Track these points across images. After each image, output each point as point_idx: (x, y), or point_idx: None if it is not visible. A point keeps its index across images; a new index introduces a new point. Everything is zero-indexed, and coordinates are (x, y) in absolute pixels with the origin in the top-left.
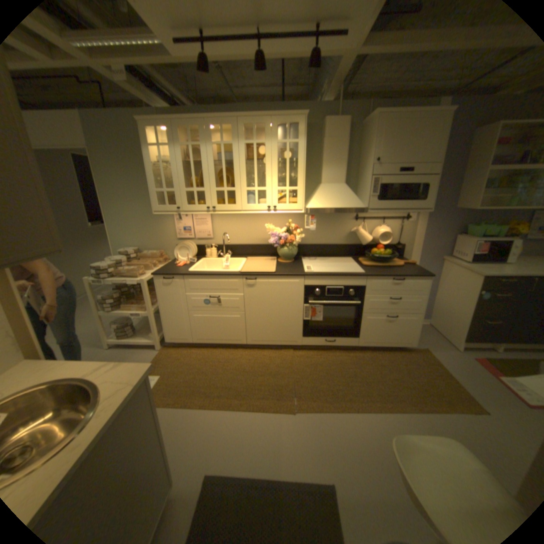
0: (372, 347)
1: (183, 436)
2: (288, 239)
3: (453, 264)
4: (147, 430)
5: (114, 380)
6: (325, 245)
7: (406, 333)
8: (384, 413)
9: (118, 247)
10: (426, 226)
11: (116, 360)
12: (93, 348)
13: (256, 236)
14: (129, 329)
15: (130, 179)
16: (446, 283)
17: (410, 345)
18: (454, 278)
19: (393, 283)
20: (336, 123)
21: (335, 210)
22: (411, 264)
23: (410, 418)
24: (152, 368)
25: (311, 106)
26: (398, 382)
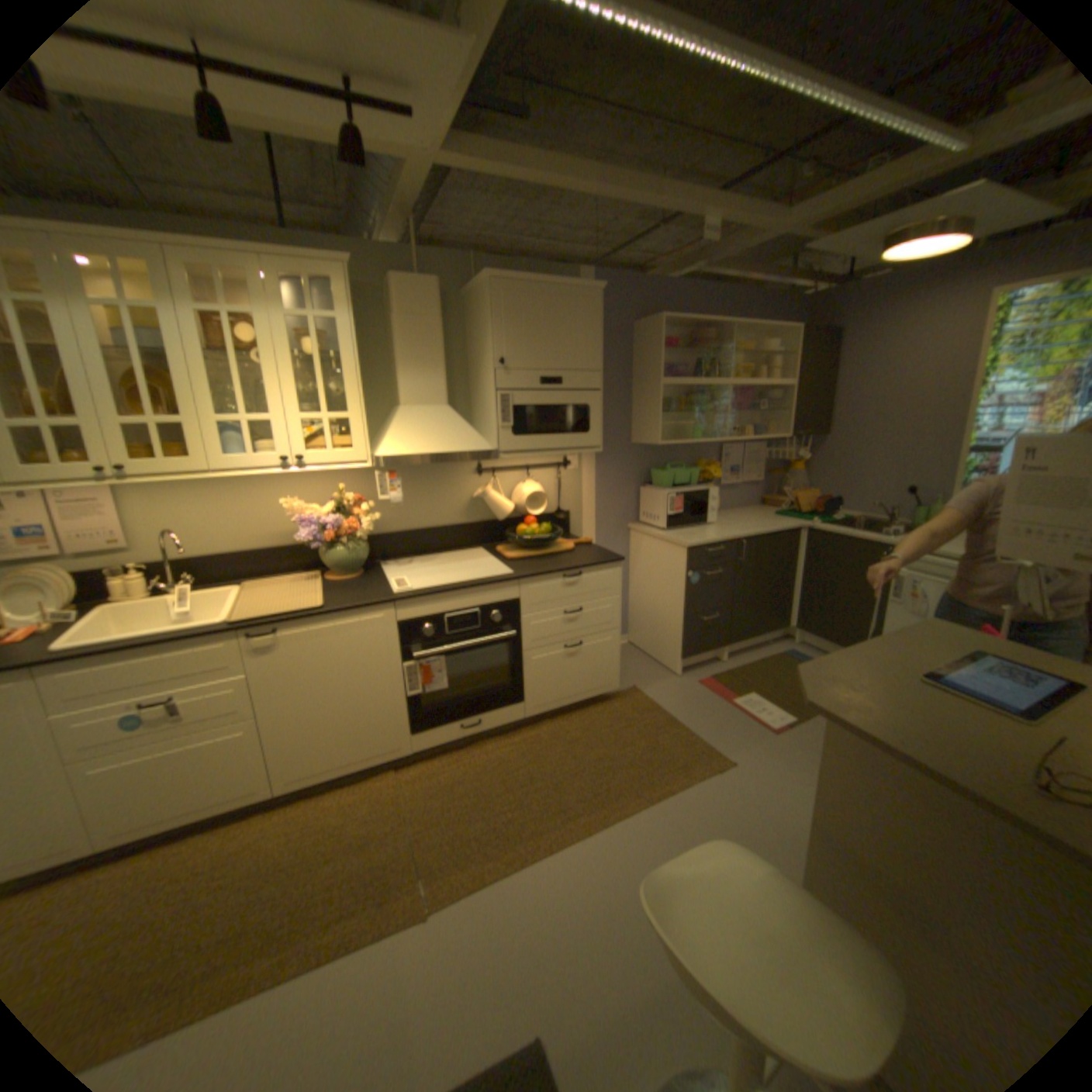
0: (549, 711)
1: None
2: (343, 527)
3: (642, 536)
4: None
5: None
6: (426, 529)
7: (598, 669)
8: (595, 832)
9: None
10: (595, 478)
11: None
12: None
13: (260, 528)
14: None
15: None
16: (638, 568)
17: (608, 689)
18: (647, 559)
19: (564, 584)
20: (411, 287)
21: (436, 457)
22: (584, 545)
23: (635, 822)
24: None
25: (354, 248)
26: (604, 763)
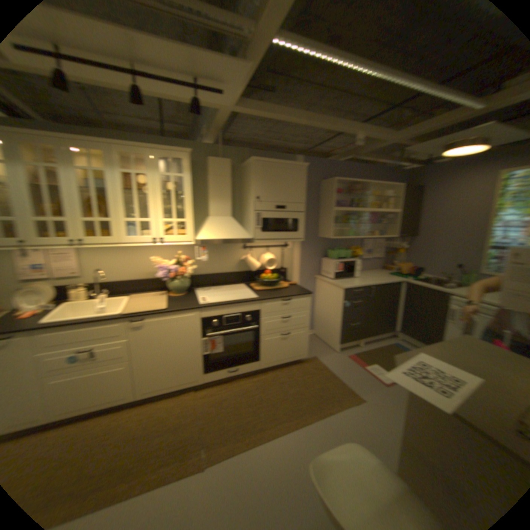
0: (273, 366)
1: None
2: (181, 271)
3: (323, 281)
4: None
5: None
6: (219, 273)
7: (298, 346)
8: (292, 431)
9: None
10: (301, 252)
11: None
12: None
13: (143, 269)
14: None
15: None
16: (320, 297)
17: (303, 357)
18: (325, 293)
19: (283, 304)
20: (220, 163)
21: (226, 240)
22: (294, 284)
23: (313, 428)
24: None
25: (195, 145)
26: (299, 395)
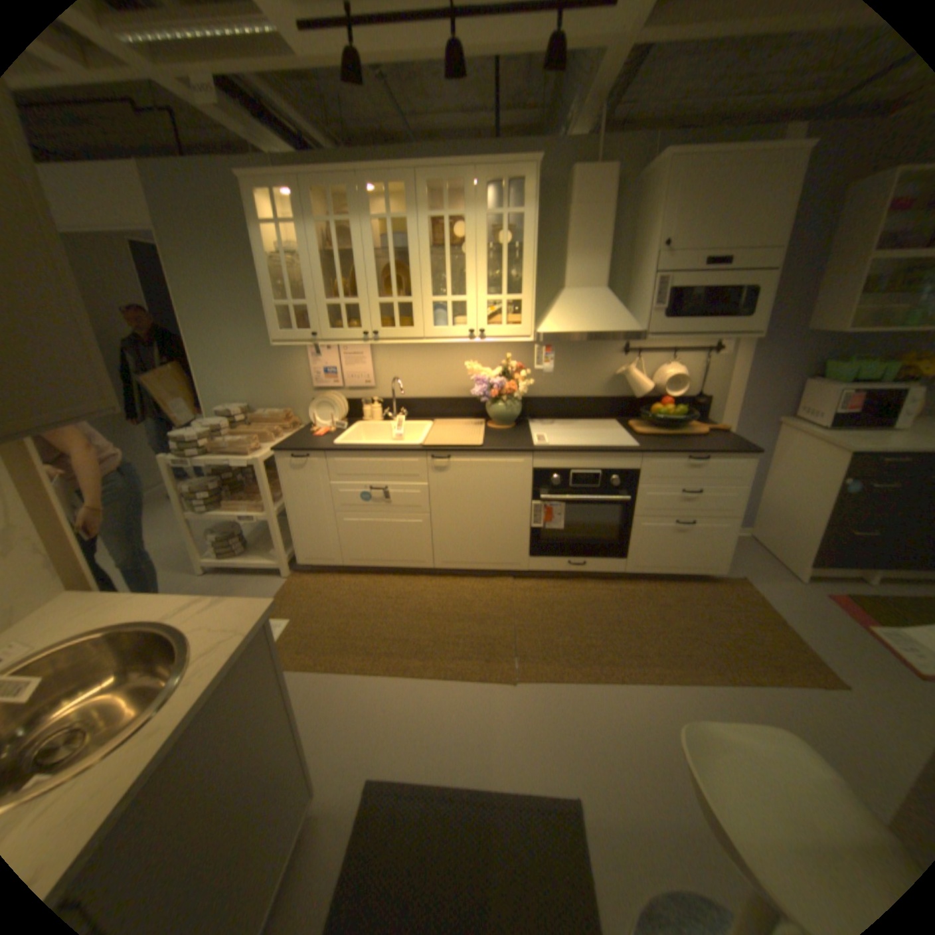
0: (649, 574)
1: (330, 717)
2: (505, 389)
3: (796, 431)
4: (271, 708)
5: (214, 626)
6: (569, 398)
7: (709, 551)
8: (668, 684)
9: (215, 404)
10: (752, 364)
11: (217, 592)
12: (179, 573)
13: (450, 383)
14: (237, 542)
15: (231, 285)
16: (782, 465)
17: (716, 572)
18: (797, 457)
19: (689, 465)
20: (592, 176)
21: (588, 335)
22: (721, 431)
23: (711, 693)
24: (277, 606)
25: (549, 146)
26: (693, 634)
